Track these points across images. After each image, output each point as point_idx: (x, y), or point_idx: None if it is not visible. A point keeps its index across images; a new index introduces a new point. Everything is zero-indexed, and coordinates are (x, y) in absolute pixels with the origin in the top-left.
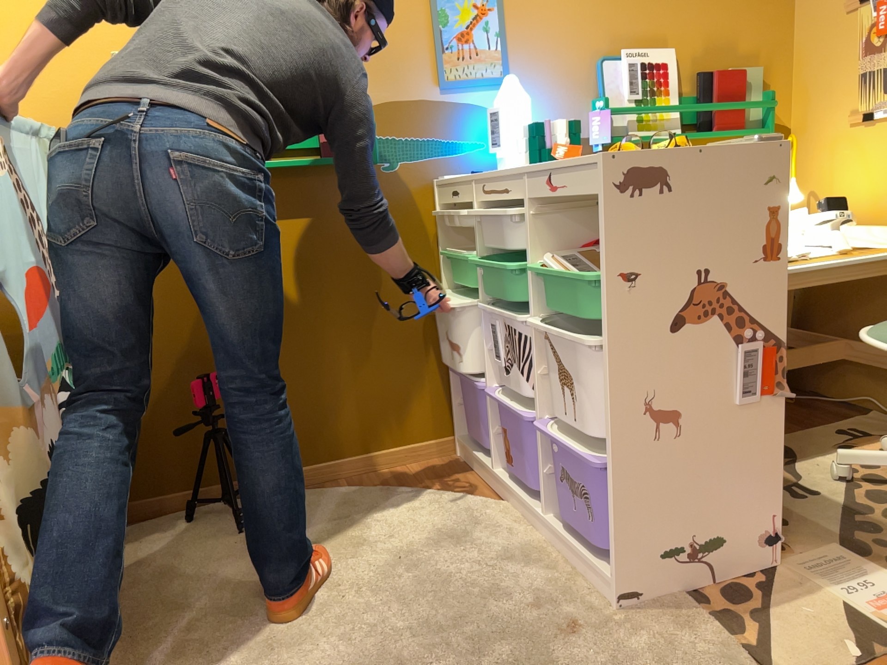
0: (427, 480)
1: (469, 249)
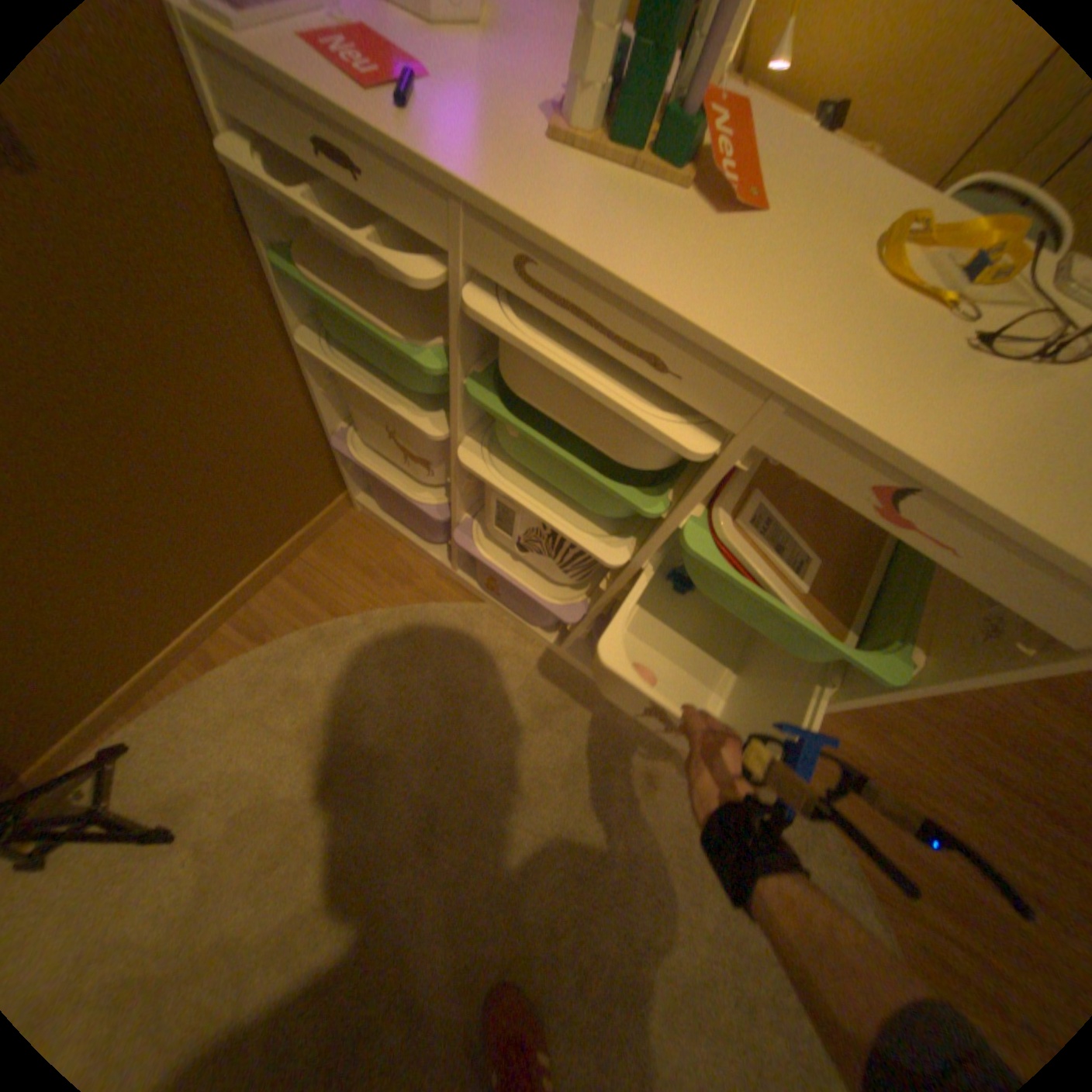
0: (356, 583)
1: (365, 275)
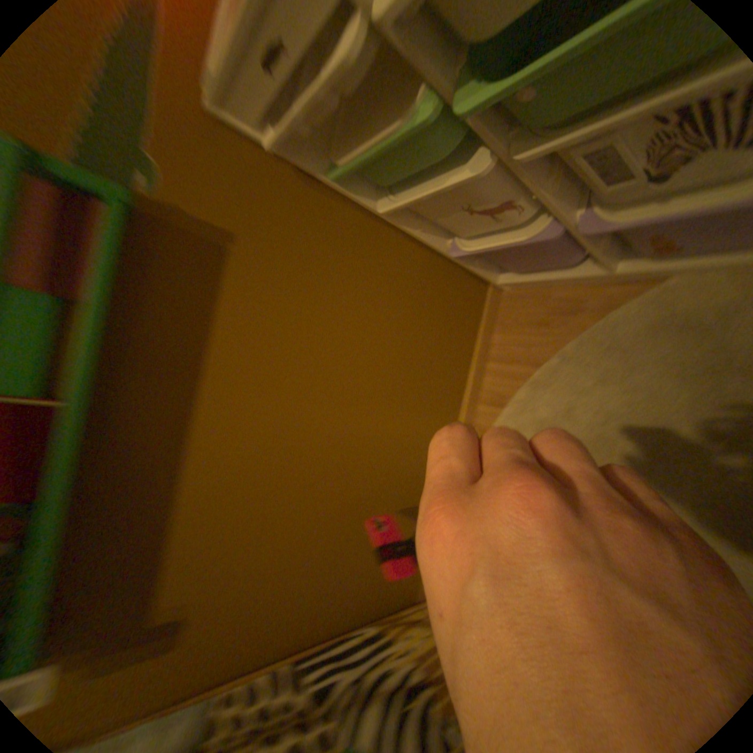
0: (540, 338)
1: (367, 129)
